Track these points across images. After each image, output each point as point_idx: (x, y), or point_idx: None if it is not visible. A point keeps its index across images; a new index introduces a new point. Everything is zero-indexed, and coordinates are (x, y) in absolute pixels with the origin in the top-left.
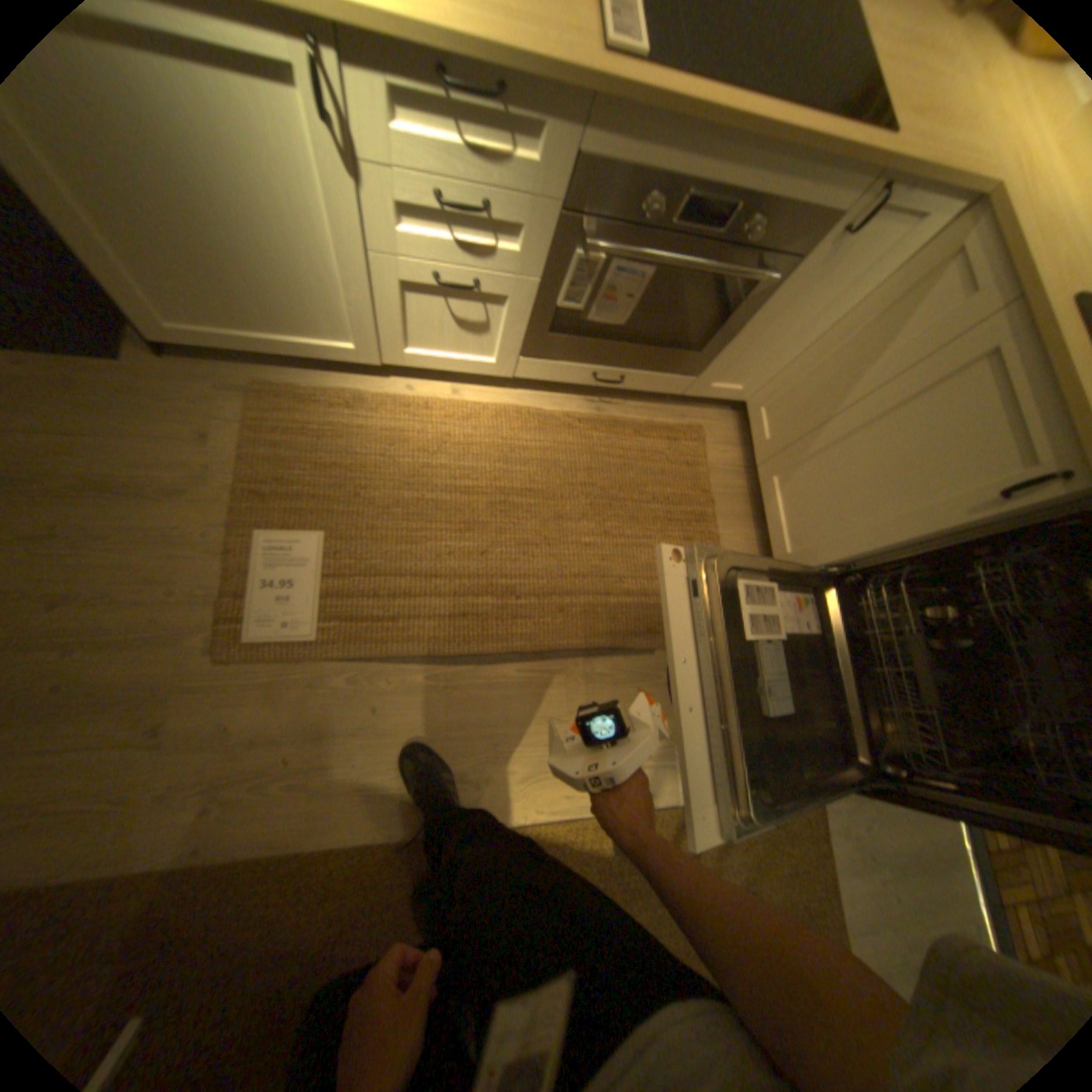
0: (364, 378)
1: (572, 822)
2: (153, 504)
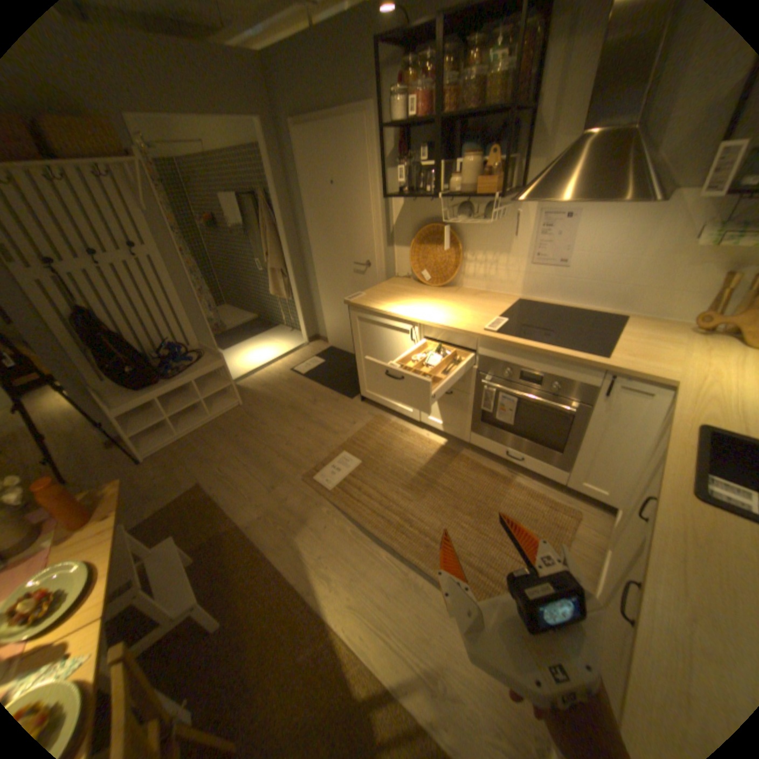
0: (413, 425)
1: (352, 653)
2: (327, 432)
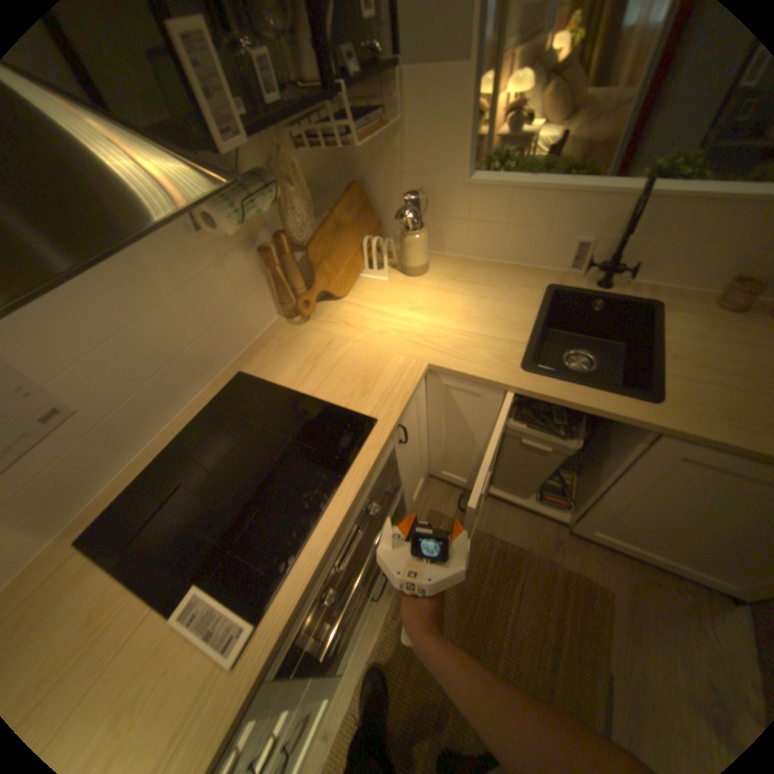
0: None
1: None
2: None
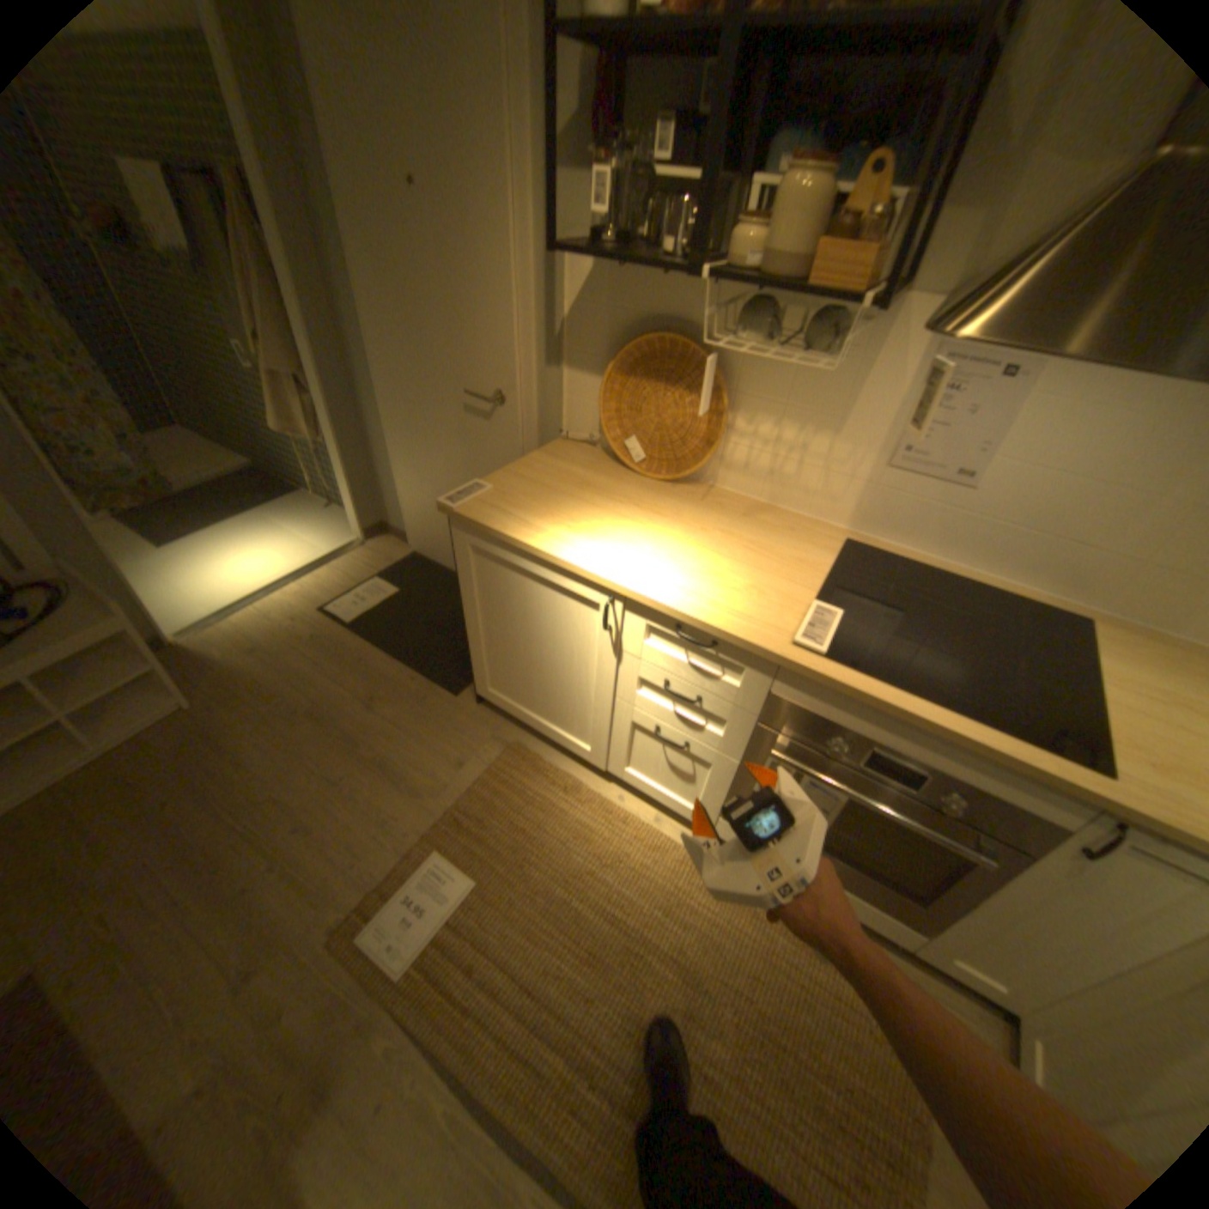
0: (590, 774)
1: None
2: (396, 795)
